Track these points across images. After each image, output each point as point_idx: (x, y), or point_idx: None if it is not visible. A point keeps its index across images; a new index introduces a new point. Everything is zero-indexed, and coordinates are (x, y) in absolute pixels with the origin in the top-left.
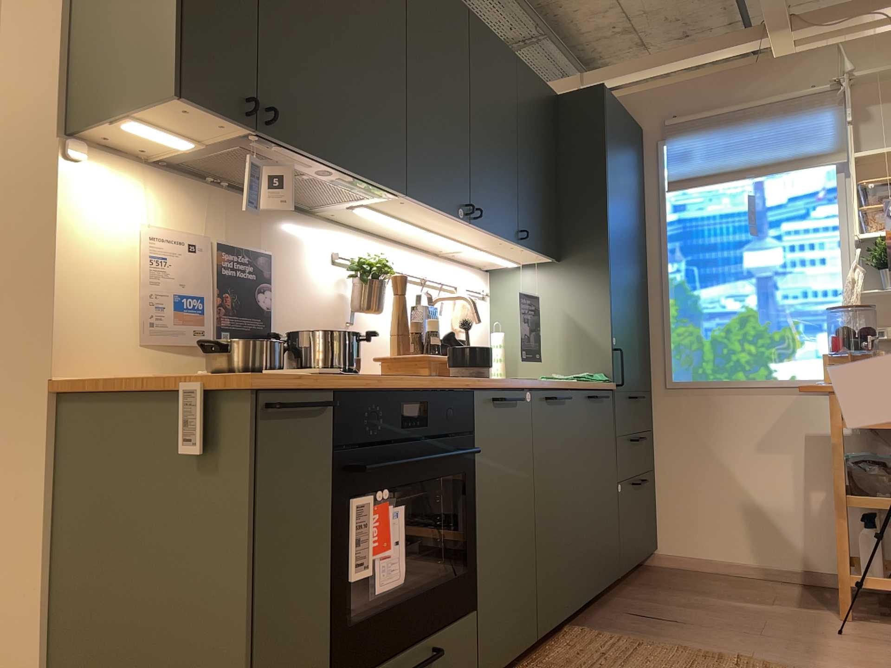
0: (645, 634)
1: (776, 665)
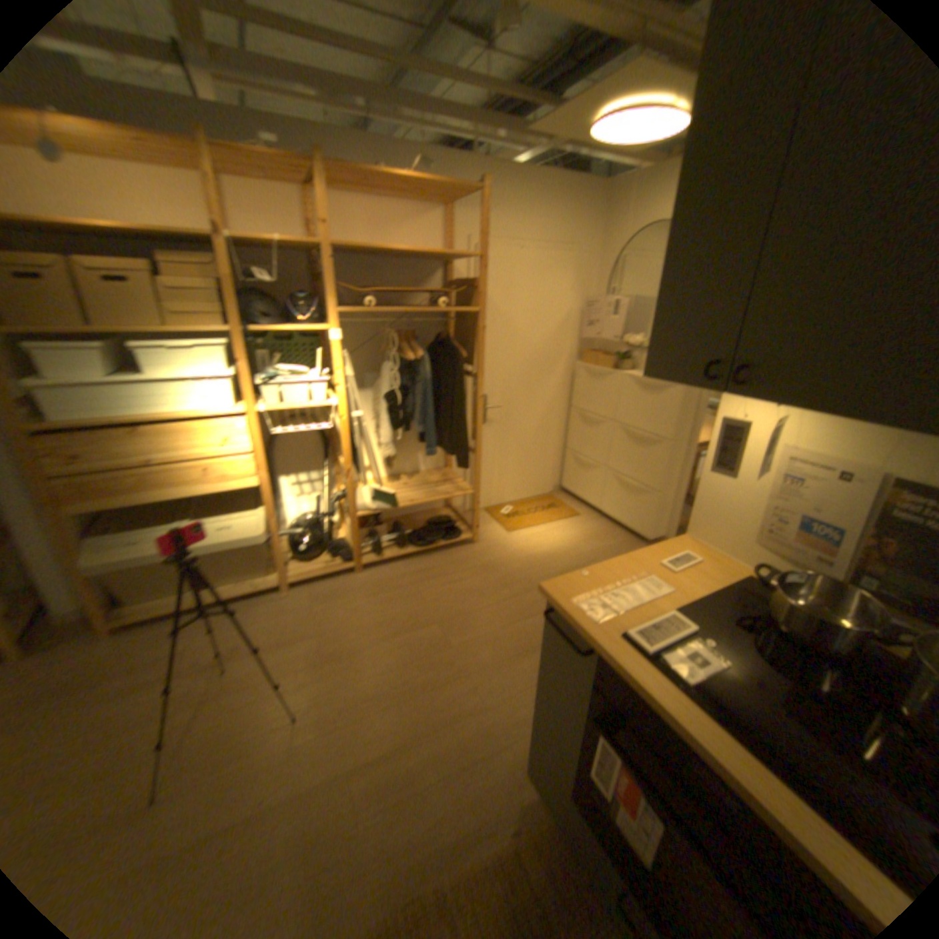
0: None
1: None
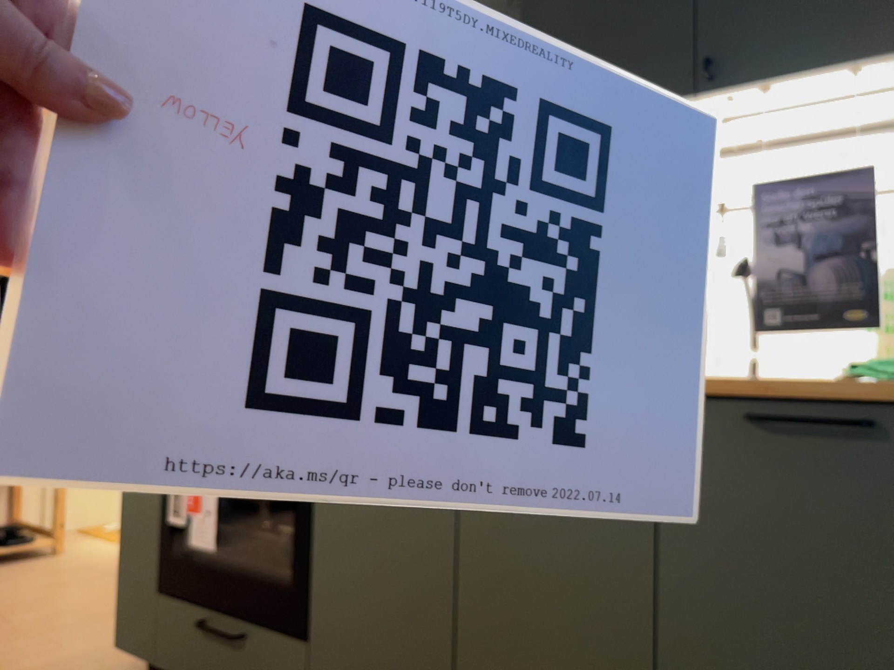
0: None
1: None
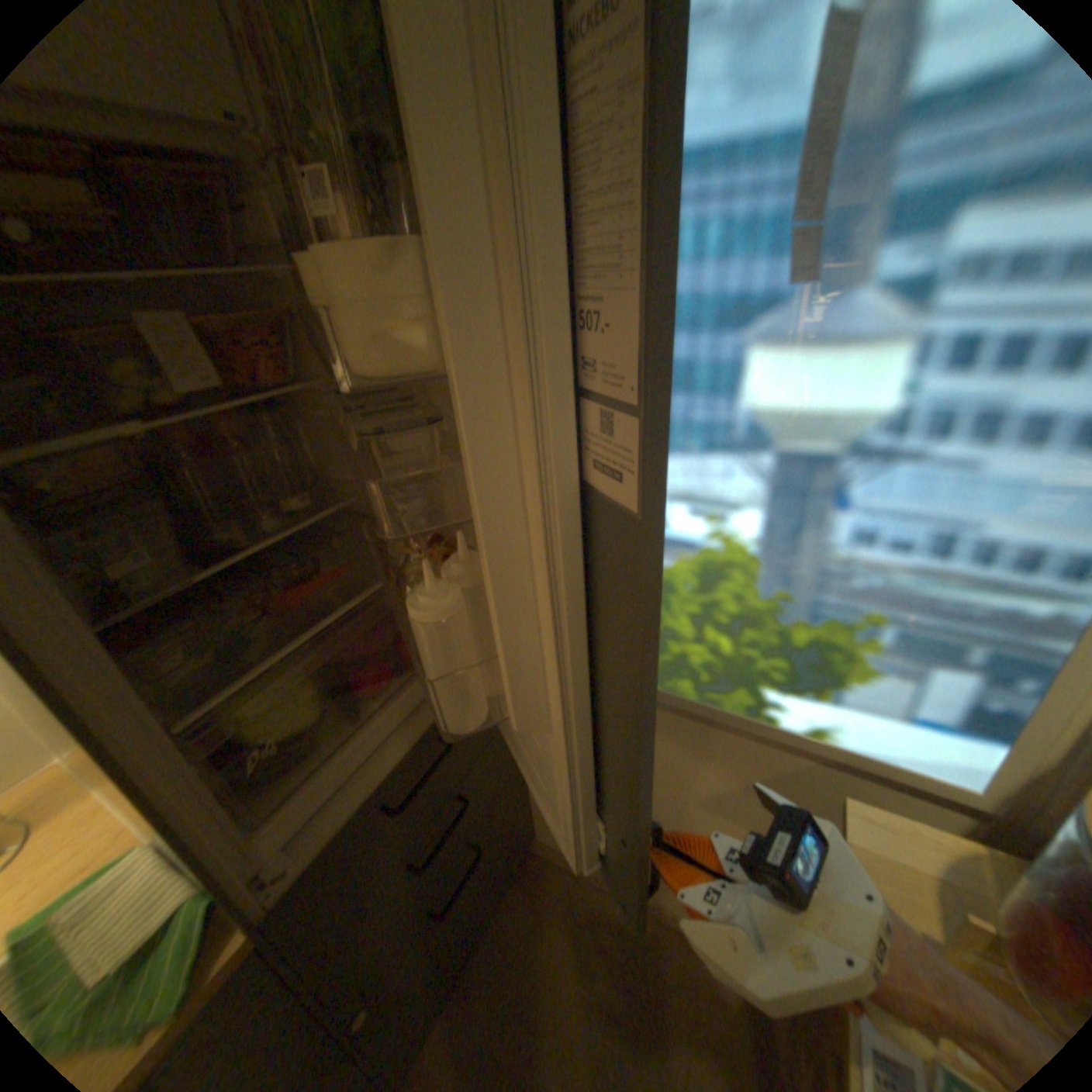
0: None
1: None
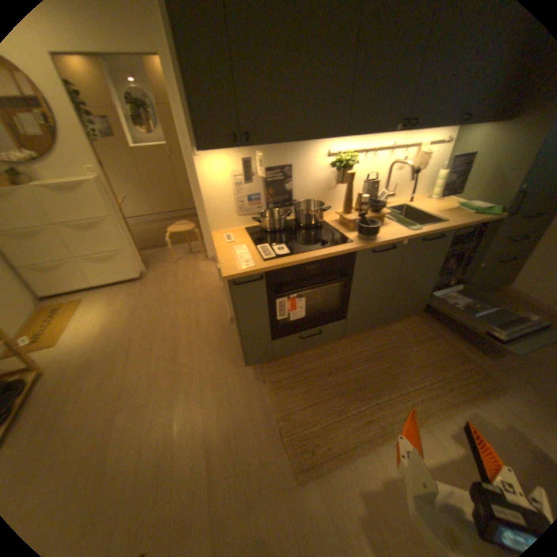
0: (447, 332)
1: (491, 379)
